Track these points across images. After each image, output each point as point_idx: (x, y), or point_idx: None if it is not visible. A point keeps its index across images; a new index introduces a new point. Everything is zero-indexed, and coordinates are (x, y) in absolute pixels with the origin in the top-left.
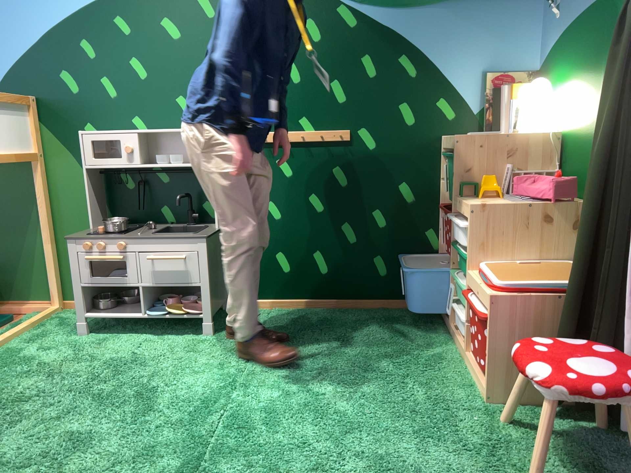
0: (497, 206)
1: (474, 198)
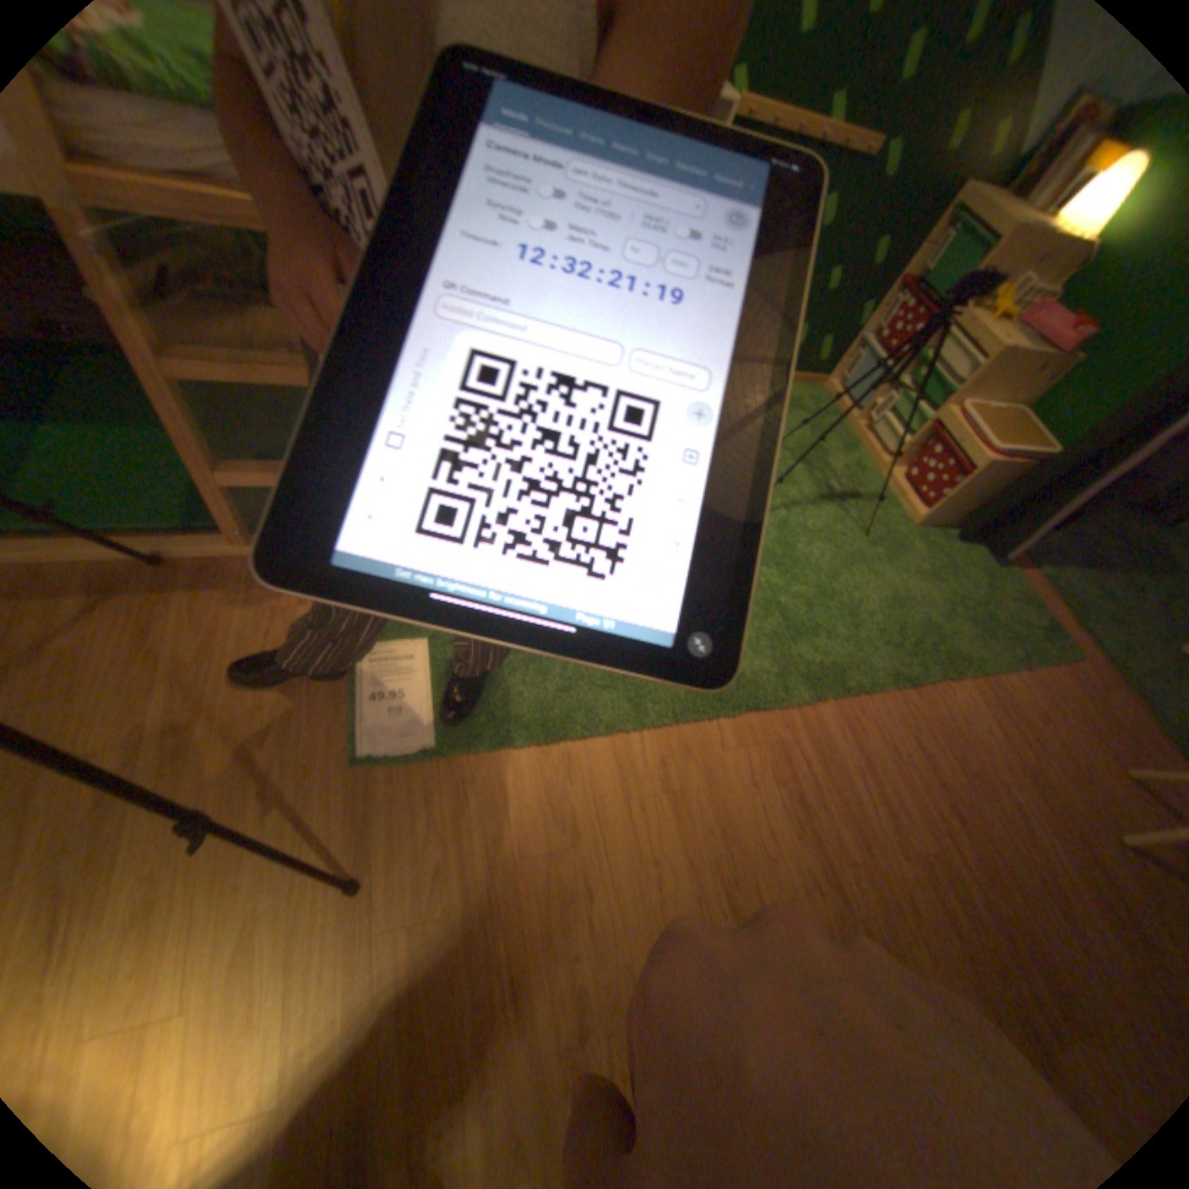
0: (1017, 354)
1: (979, 316)
